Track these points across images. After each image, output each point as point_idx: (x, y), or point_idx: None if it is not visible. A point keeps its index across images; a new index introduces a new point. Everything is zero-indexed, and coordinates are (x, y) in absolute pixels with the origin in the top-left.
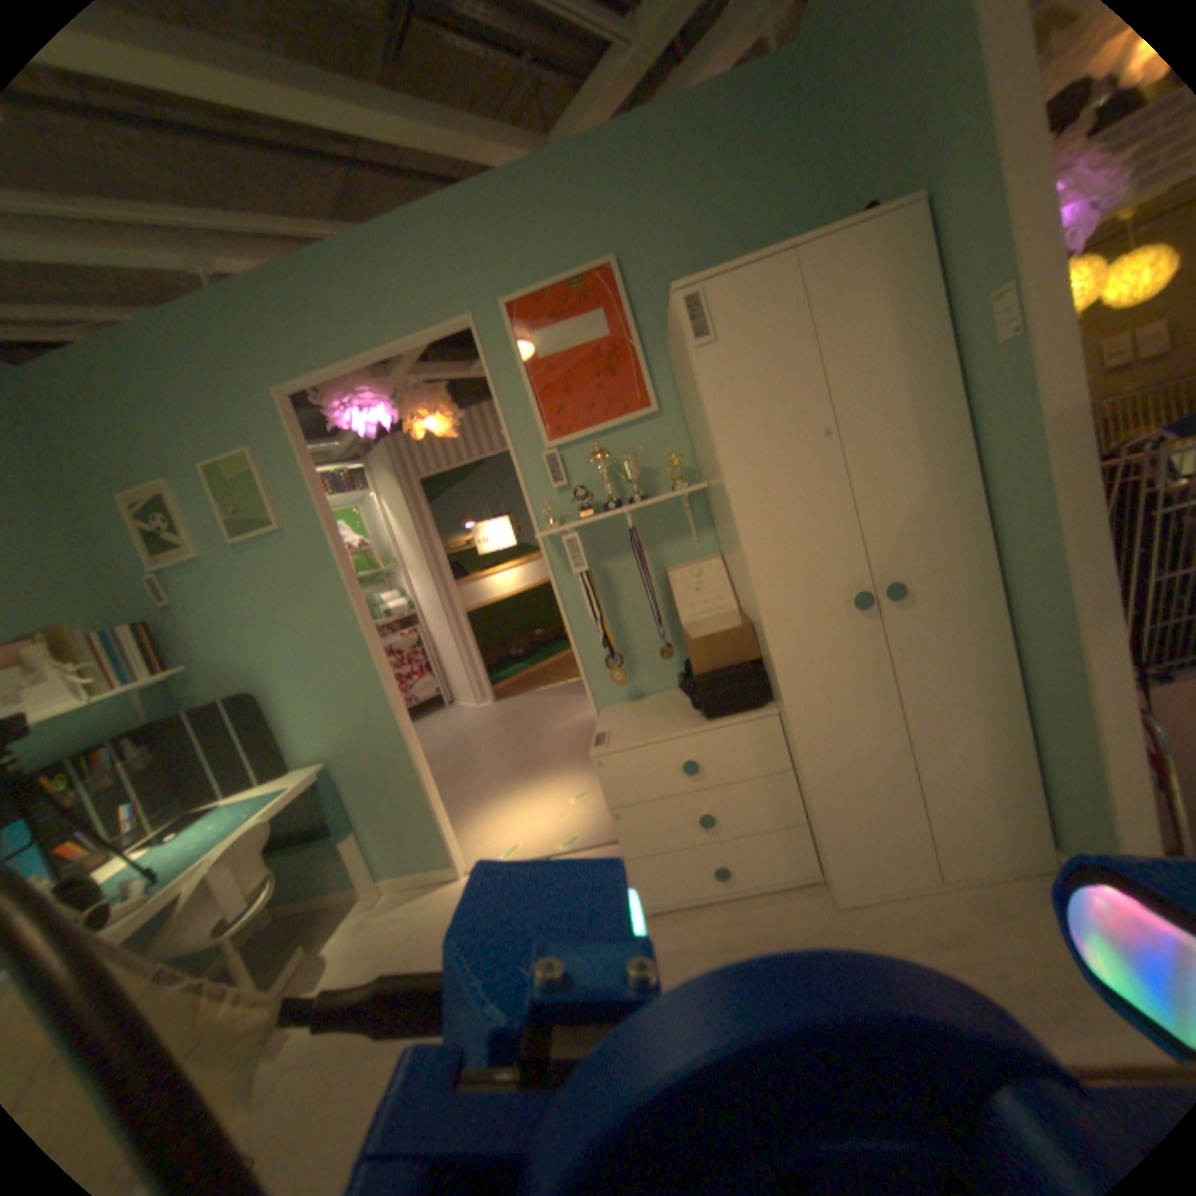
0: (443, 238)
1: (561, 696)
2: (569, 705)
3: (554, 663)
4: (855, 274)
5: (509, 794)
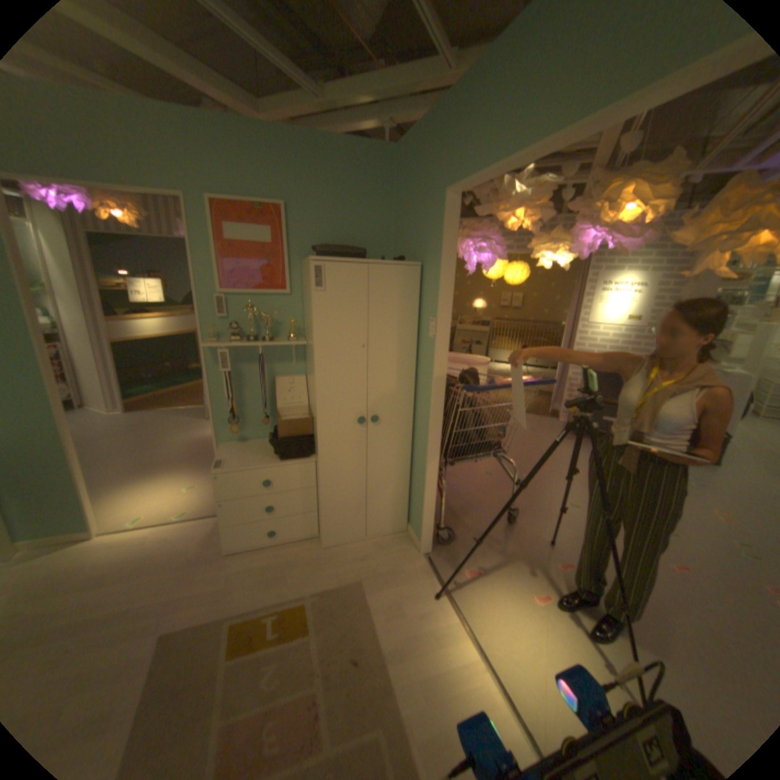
0: (173, 137)
1: (183, 418)
2: (188, 426)
3: (178, 392)
4: (389, 286)
5: (136, 484)
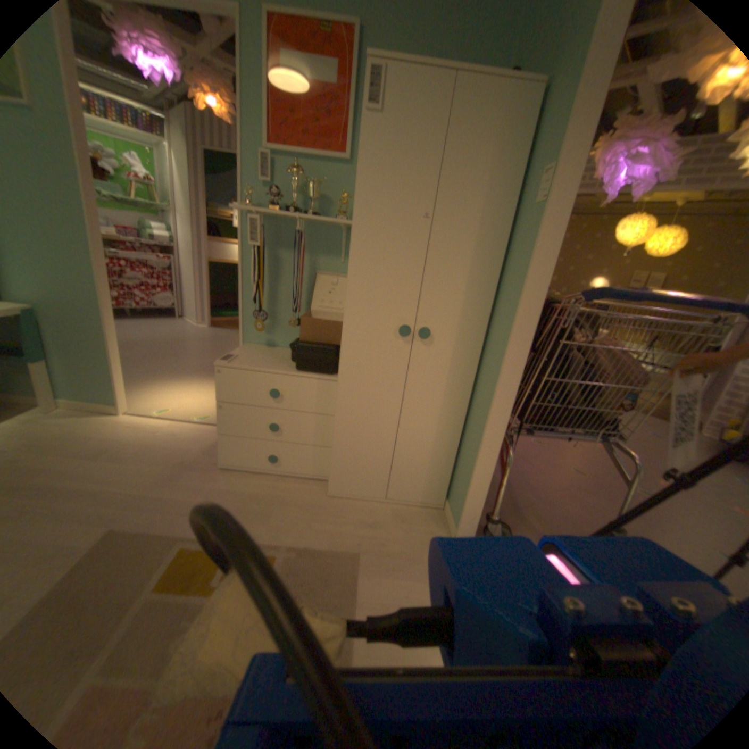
0: None
1: None
2: None
3: None
4: (484, 114)
5: (183, 382)
